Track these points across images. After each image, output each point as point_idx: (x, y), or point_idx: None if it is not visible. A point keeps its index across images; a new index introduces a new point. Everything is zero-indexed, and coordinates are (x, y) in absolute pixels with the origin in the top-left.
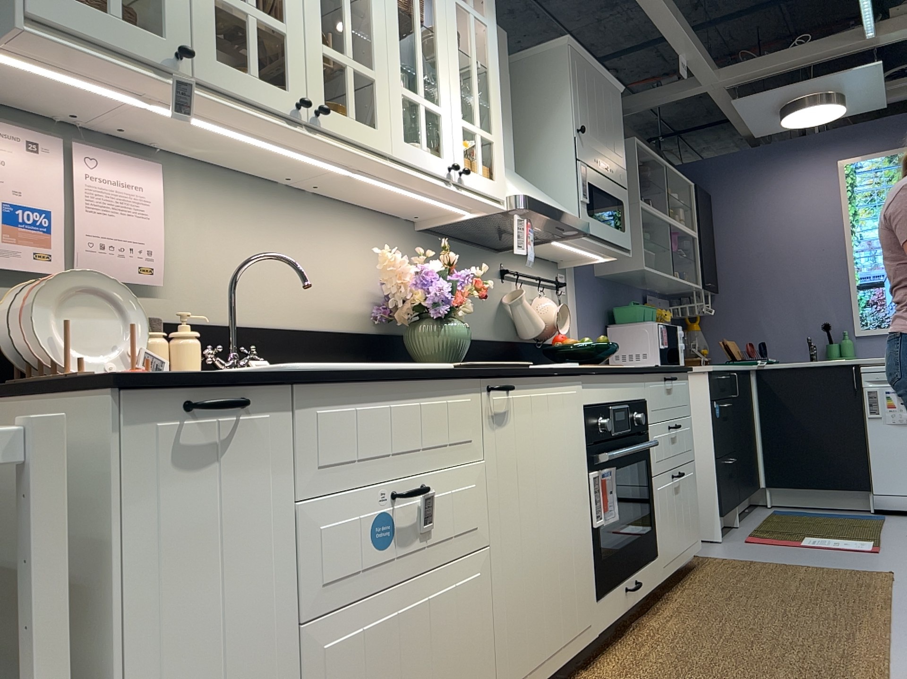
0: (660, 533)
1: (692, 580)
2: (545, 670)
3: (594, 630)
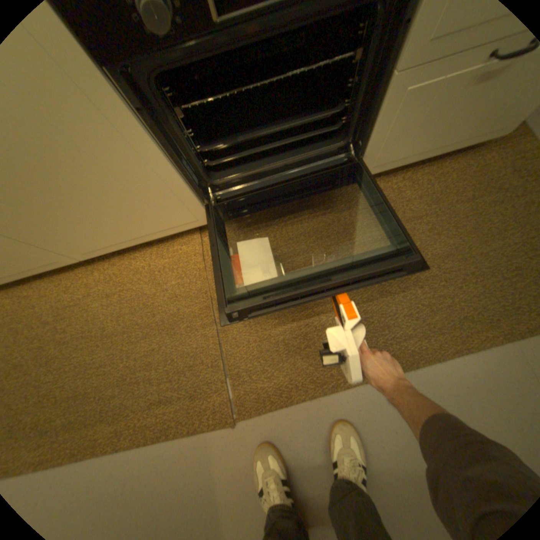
0: (380, 141)
1: (436, 169)
2: (130, 243)
3: (203, 221)
